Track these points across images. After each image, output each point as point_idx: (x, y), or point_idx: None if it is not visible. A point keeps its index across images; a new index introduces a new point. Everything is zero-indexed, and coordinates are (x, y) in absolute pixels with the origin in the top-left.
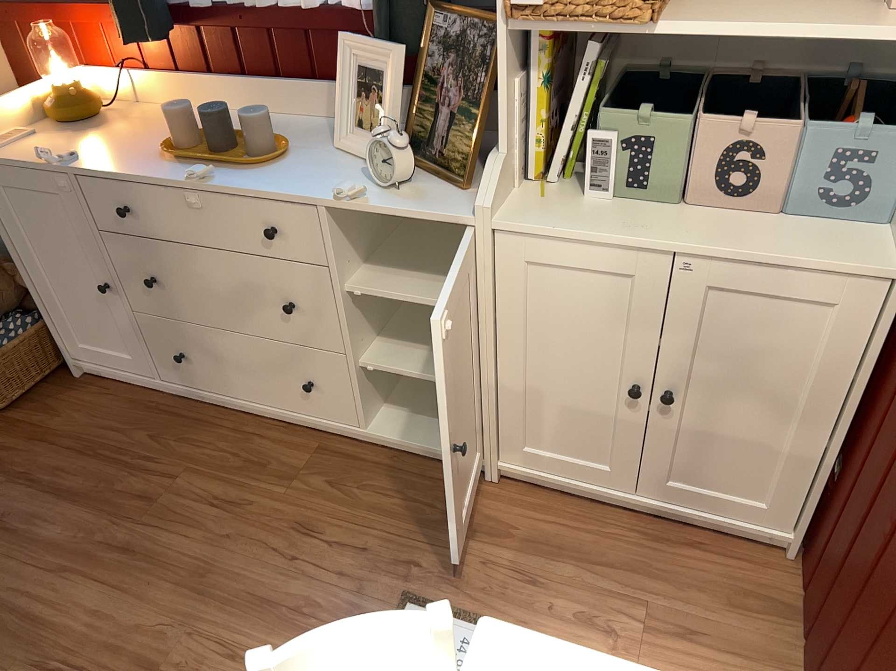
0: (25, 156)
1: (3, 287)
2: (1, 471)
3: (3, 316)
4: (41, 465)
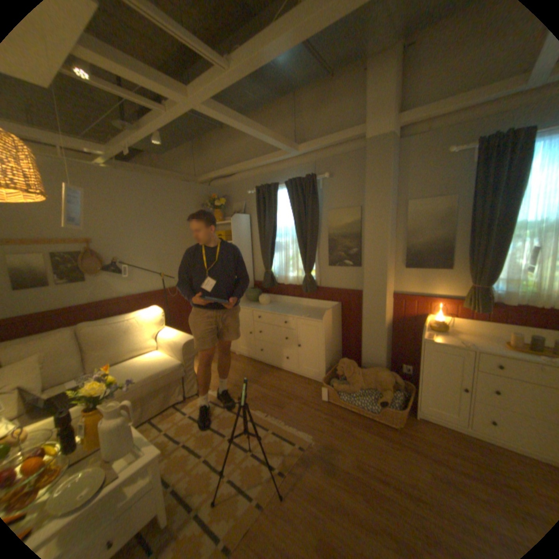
0: (438, 340)
1: (390, 379)
2: (421, 458)
3: (391, 390)
4: (437, 459)
